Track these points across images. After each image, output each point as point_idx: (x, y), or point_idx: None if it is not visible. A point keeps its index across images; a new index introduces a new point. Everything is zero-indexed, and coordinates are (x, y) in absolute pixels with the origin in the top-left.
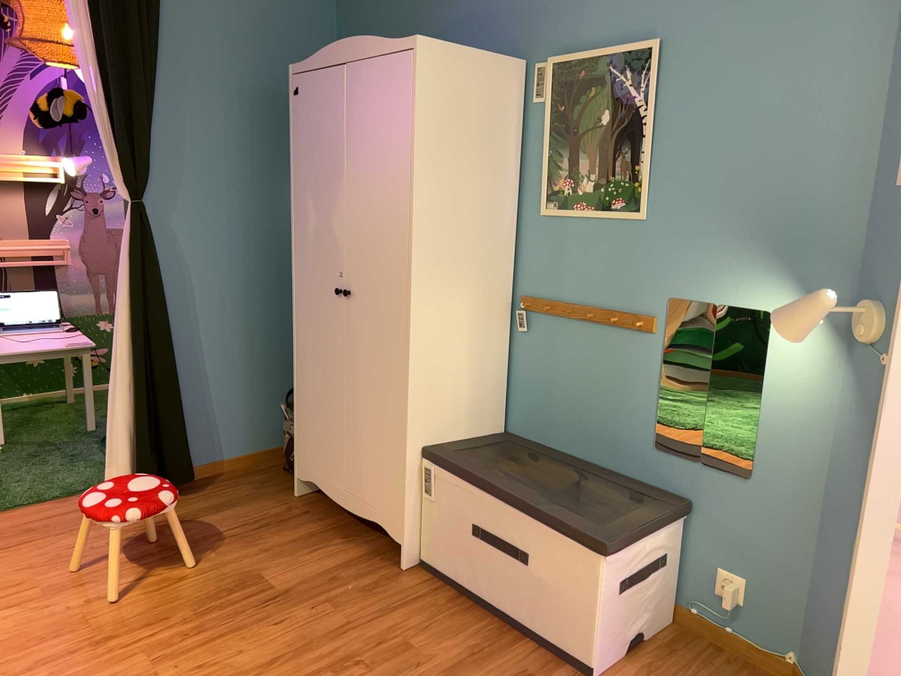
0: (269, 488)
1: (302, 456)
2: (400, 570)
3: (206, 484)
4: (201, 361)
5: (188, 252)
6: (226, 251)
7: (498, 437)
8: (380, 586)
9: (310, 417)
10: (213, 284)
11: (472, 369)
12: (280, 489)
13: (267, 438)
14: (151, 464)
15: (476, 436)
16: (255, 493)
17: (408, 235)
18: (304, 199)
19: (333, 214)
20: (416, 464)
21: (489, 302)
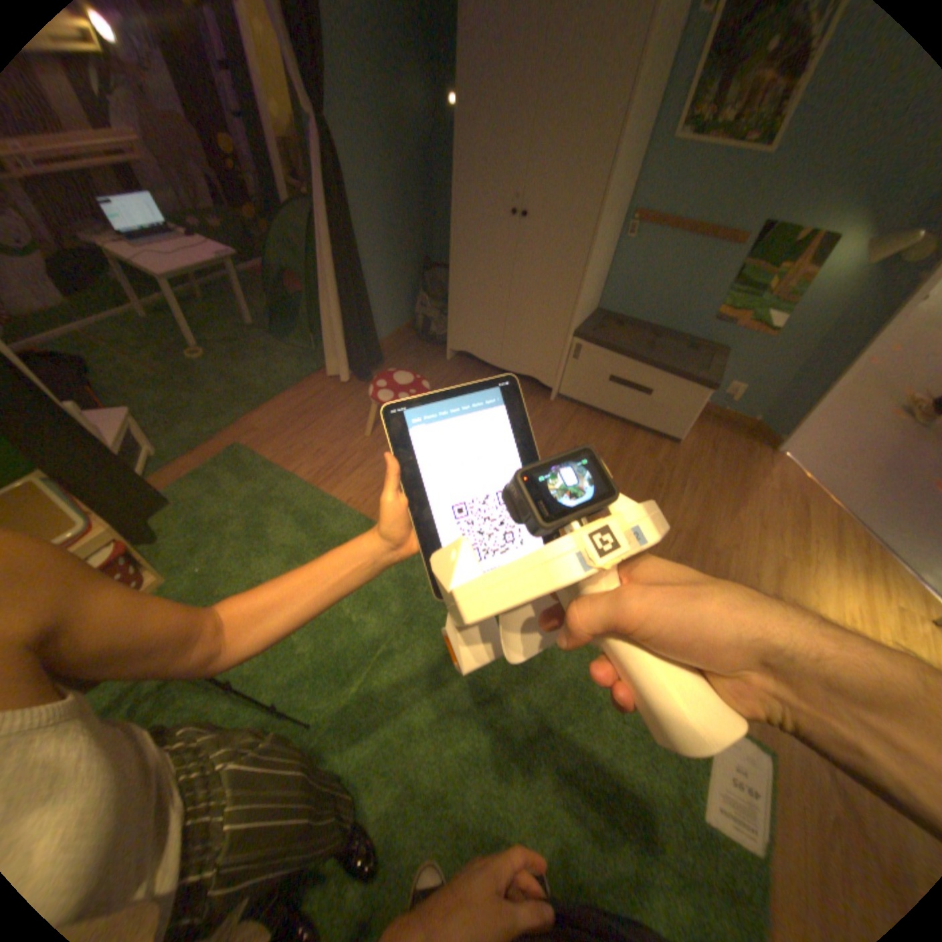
0: (427, 357)
1: (458, 336)
2: (550, 401)
3: (383, 360)
4: (365, 268)
5: (348, 167)
6: (371, 162)
7: (605, 315)
8: (547, 413)
9: (469, 309)
10: (365, 198)
11: (601, 271)
12: (434, 356)
13: (402, 319)
14: (363, 355)
15: (594, 316)
16: (420, 361)
17: (611, 170)
18: (474, 114)
19: (515, 136)
20: (572, 341)
21: (620, 217)
